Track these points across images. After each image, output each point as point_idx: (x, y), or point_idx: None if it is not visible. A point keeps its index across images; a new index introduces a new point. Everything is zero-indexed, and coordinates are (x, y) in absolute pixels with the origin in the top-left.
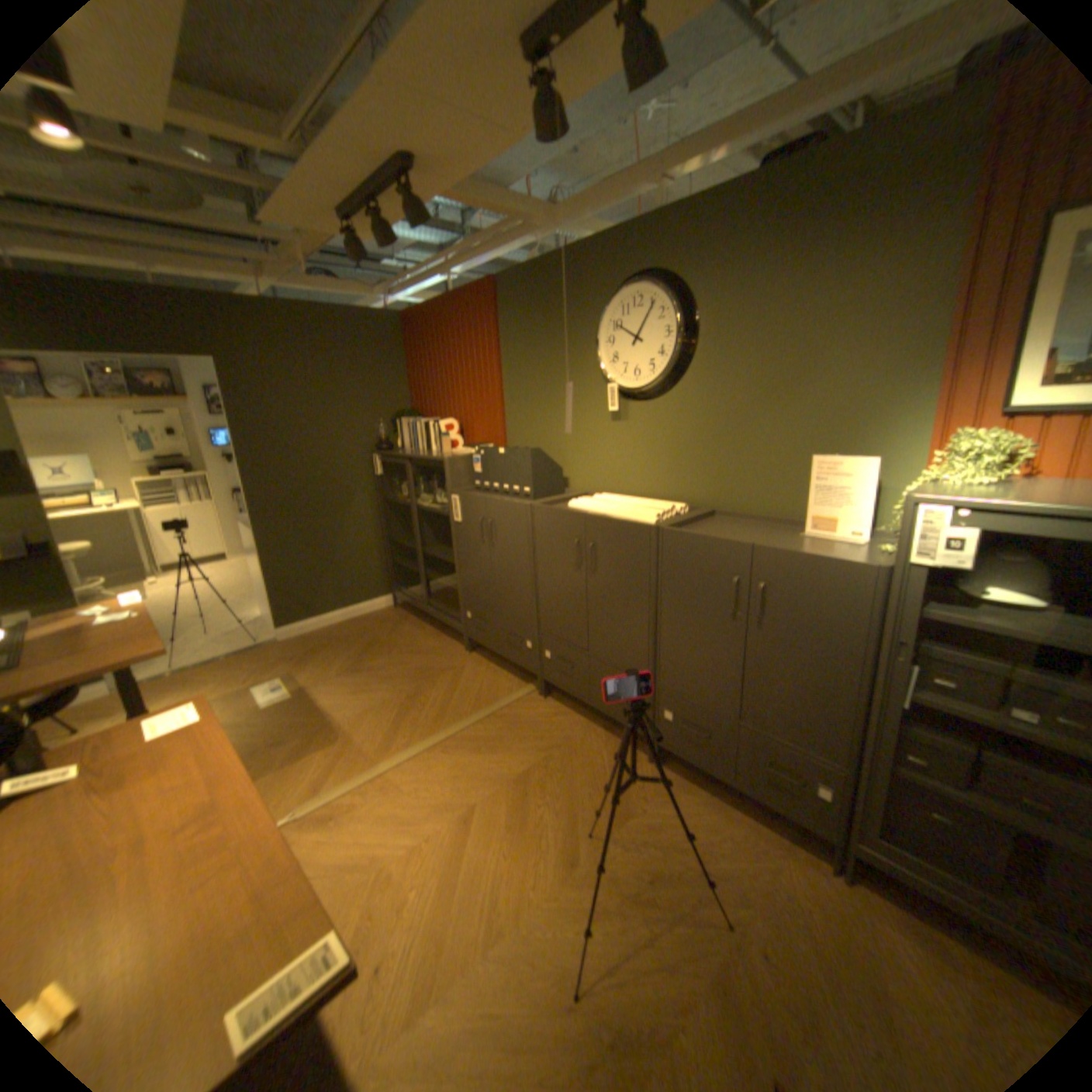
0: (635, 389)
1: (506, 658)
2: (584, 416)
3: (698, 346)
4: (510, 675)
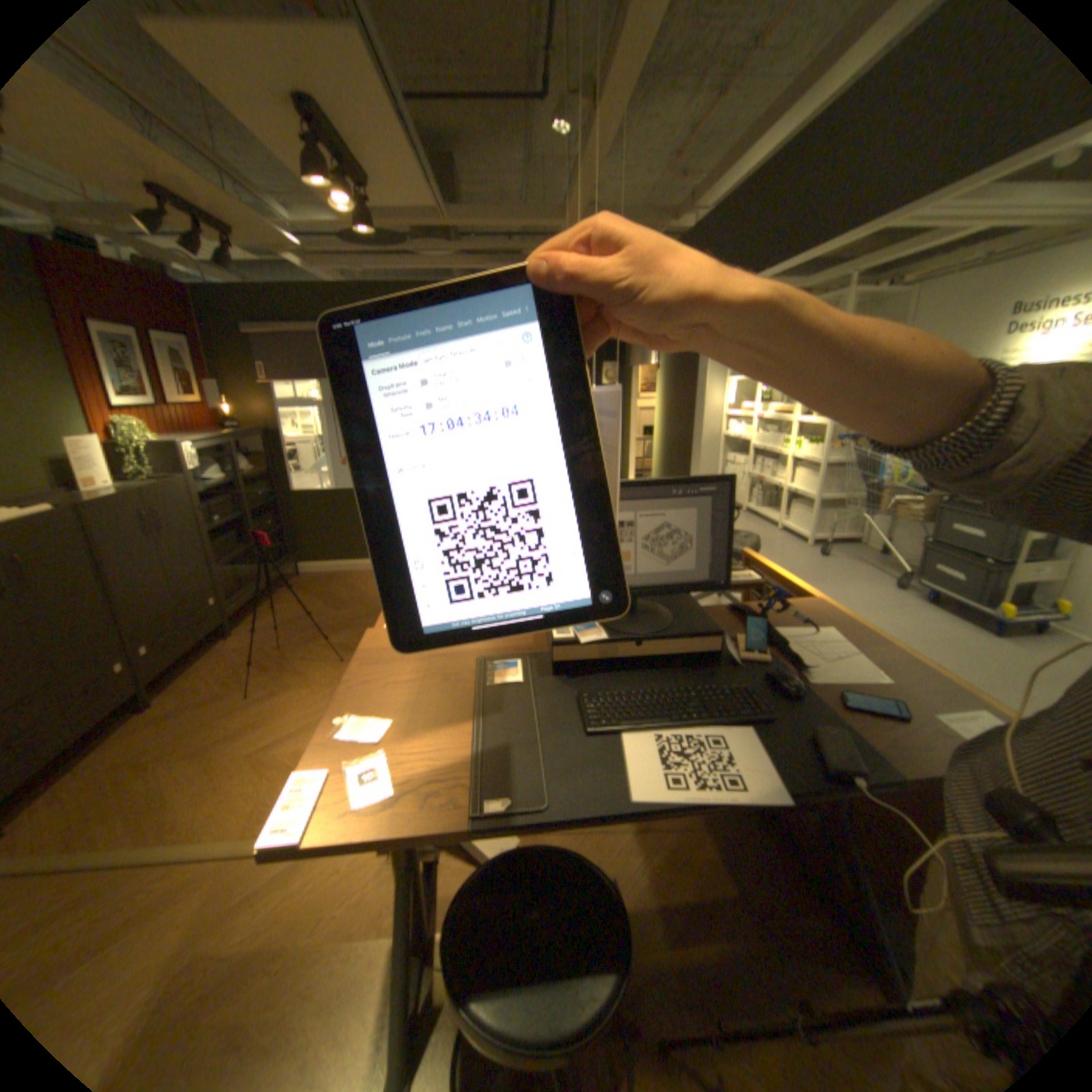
0: None
1: None
2: None
3: None
4: None
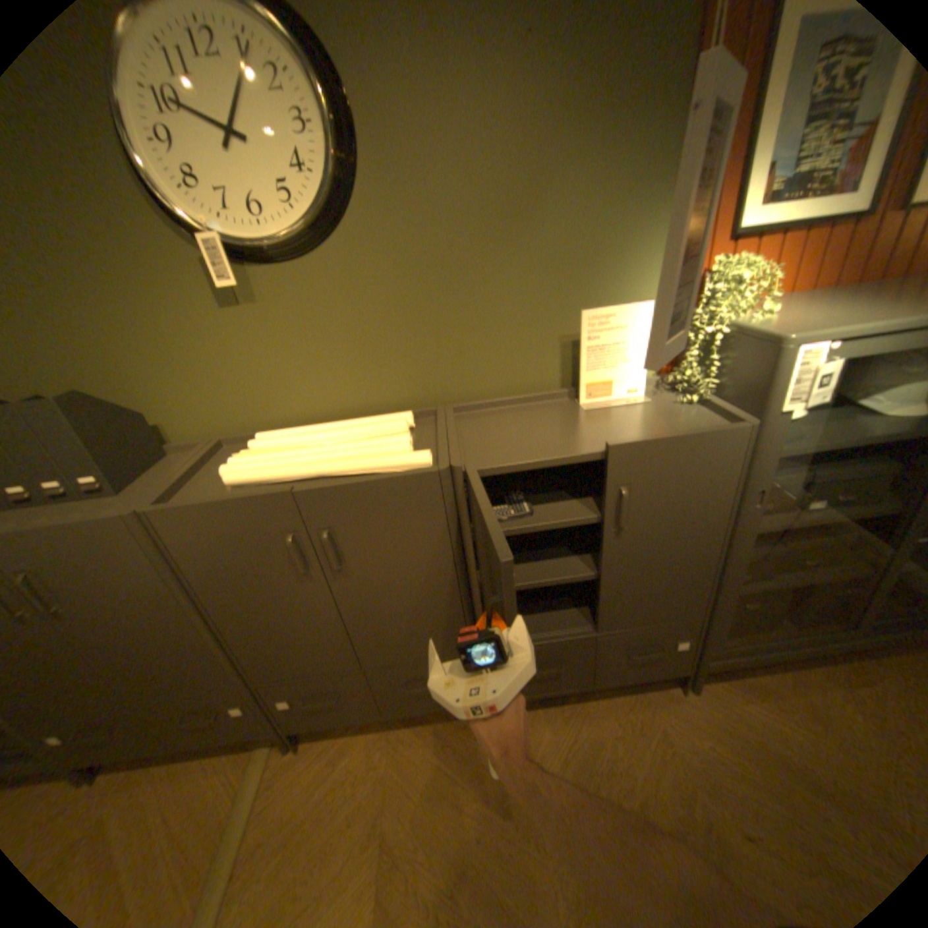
0: (259, 240)
1: (184, 751)
2: (143, 307)
3: (354, 155)
4: (202, 763)
